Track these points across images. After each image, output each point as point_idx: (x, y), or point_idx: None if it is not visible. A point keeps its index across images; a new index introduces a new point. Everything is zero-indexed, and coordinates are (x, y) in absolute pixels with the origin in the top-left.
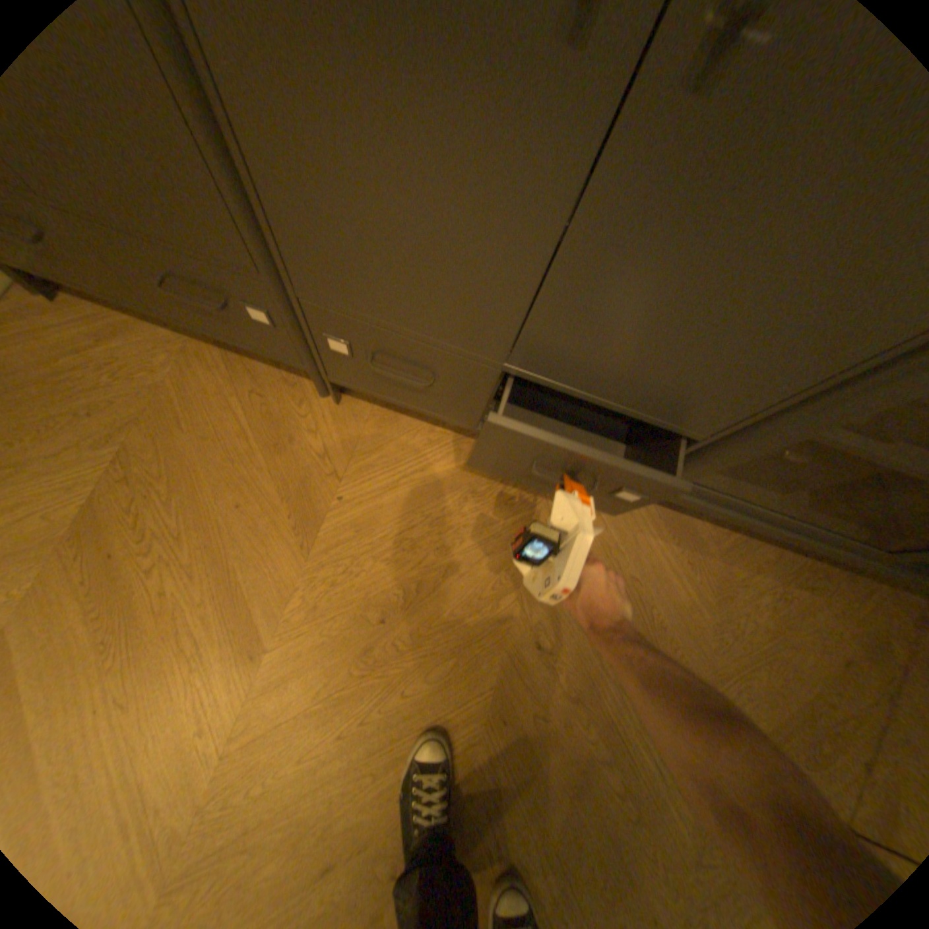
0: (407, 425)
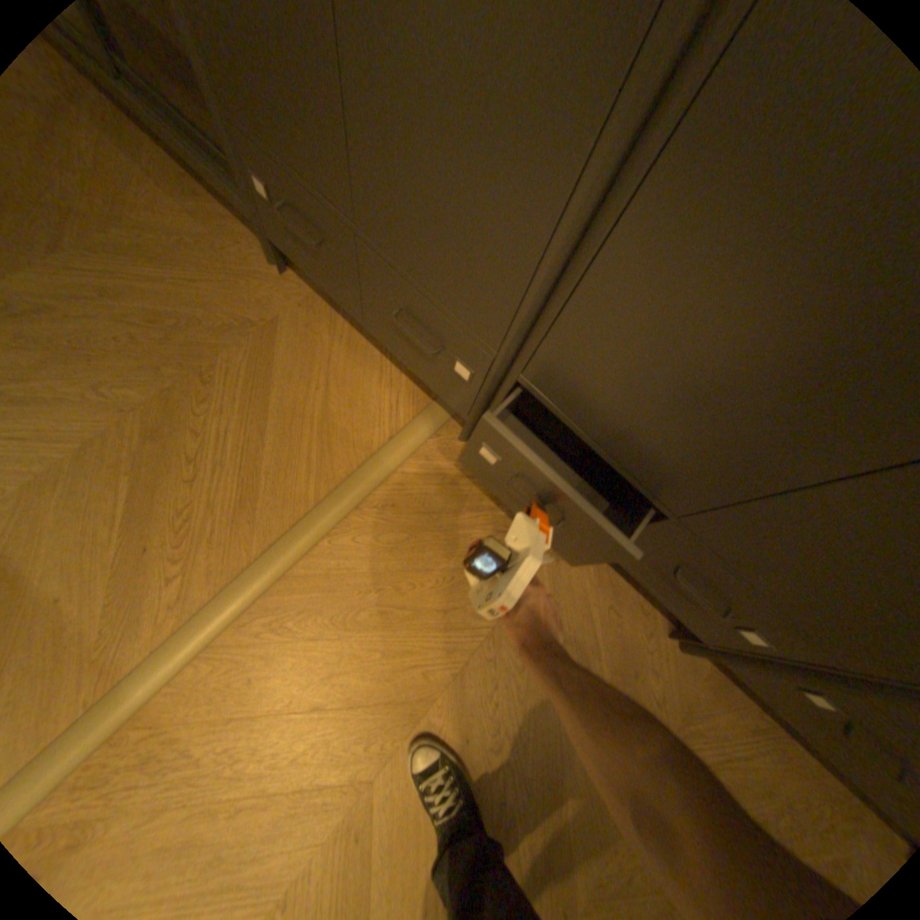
0: (742, 704)
